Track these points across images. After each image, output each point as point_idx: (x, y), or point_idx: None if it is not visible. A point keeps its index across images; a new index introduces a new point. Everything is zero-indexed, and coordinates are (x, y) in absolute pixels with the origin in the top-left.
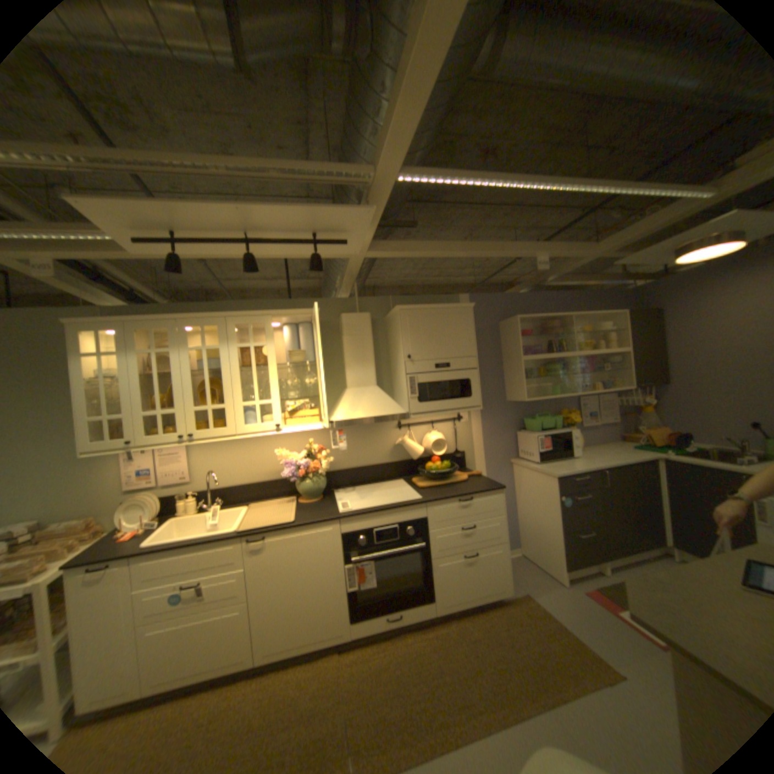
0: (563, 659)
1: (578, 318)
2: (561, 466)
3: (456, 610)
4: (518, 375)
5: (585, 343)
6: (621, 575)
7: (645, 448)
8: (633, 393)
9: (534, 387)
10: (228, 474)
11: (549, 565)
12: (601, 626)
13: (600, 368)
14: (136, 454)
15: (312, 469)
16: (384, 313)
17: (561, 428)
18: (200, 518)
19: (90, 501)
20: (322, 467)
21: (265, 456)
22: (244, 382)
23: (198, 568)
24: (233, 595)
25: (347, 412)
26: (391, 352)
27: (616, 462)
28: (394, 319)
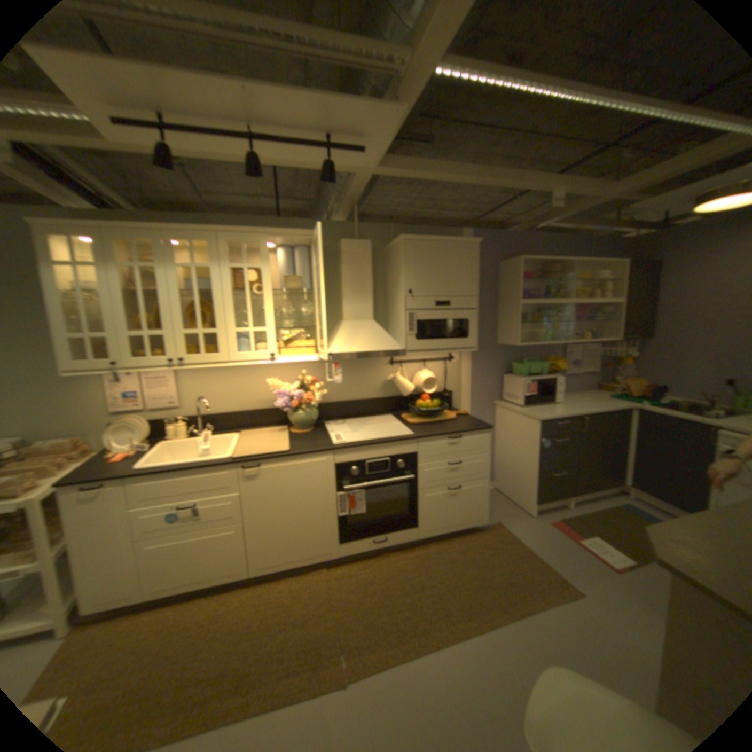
0: (530, 578)
1: (579, 264)
2: (543, 409)
3: (435, 534)
4: (513, 319)
5: (582, 290)
6: (582, 508)
7: (619, 397)
8: (616, 344)
9: (527, 331)
10: (217, 401)
11: (520, 497)
12: (564, 551)
13: (591, 317)
14: (118, 374)
15: (304, 400)
16: (384, 242)
17: (546, 374)
18: (190, 442)
19: (73, 420)
20: (315, 398)
21: (255, 385)
22: (234, 306)
23: (192, 490)
24: (228, 515)
25: (343, 345)
26: (389, 285)
27: (595, 408)
28: (395, 248)
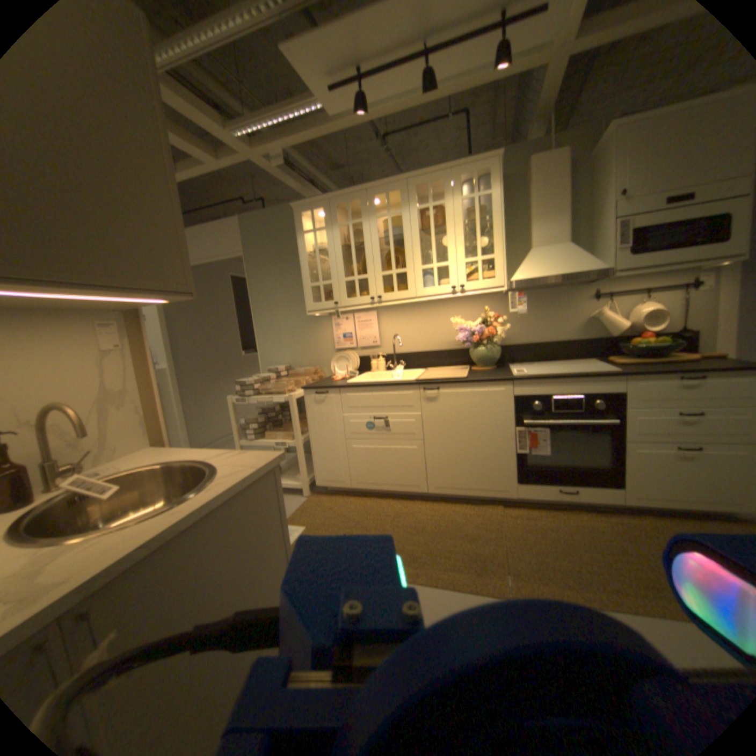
0: None
1: None
2: None
3: (653, 503)
4: None
5: None
6: None
7: None
8: None
9: None
10: (409, 340)
11: None
12: None
13: None
14: (341, 318)
15: (486, 335)
16: (590, 146)
17: None
18: (387, 372)
19: (316, 353)
20: (497, 333)
21: (441, 325)
22: (422, 248)
23: (385, 402)
24: (411, 429)
25: (529, 269)
26: (596, 197)
27: None
28: (604, 144)
